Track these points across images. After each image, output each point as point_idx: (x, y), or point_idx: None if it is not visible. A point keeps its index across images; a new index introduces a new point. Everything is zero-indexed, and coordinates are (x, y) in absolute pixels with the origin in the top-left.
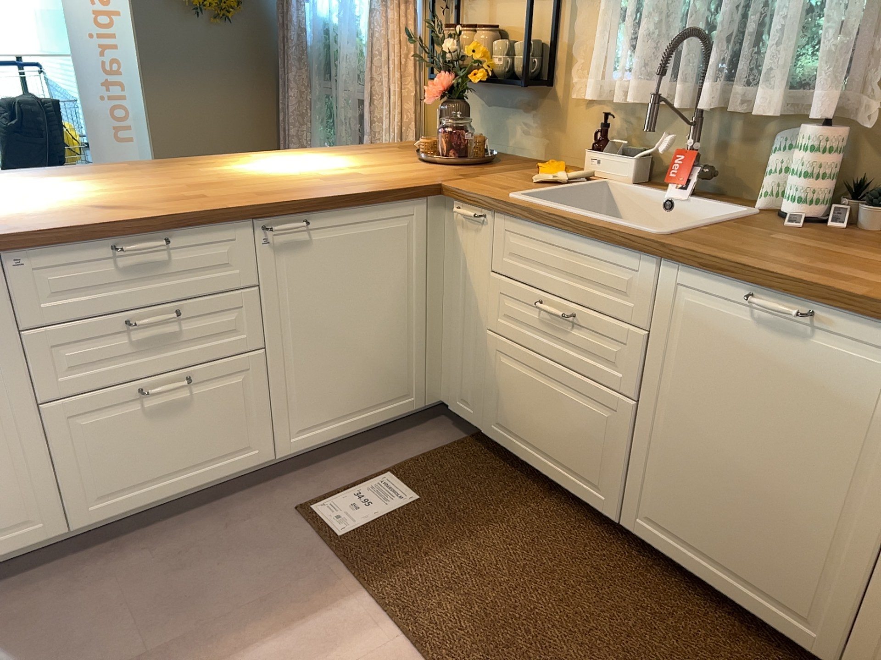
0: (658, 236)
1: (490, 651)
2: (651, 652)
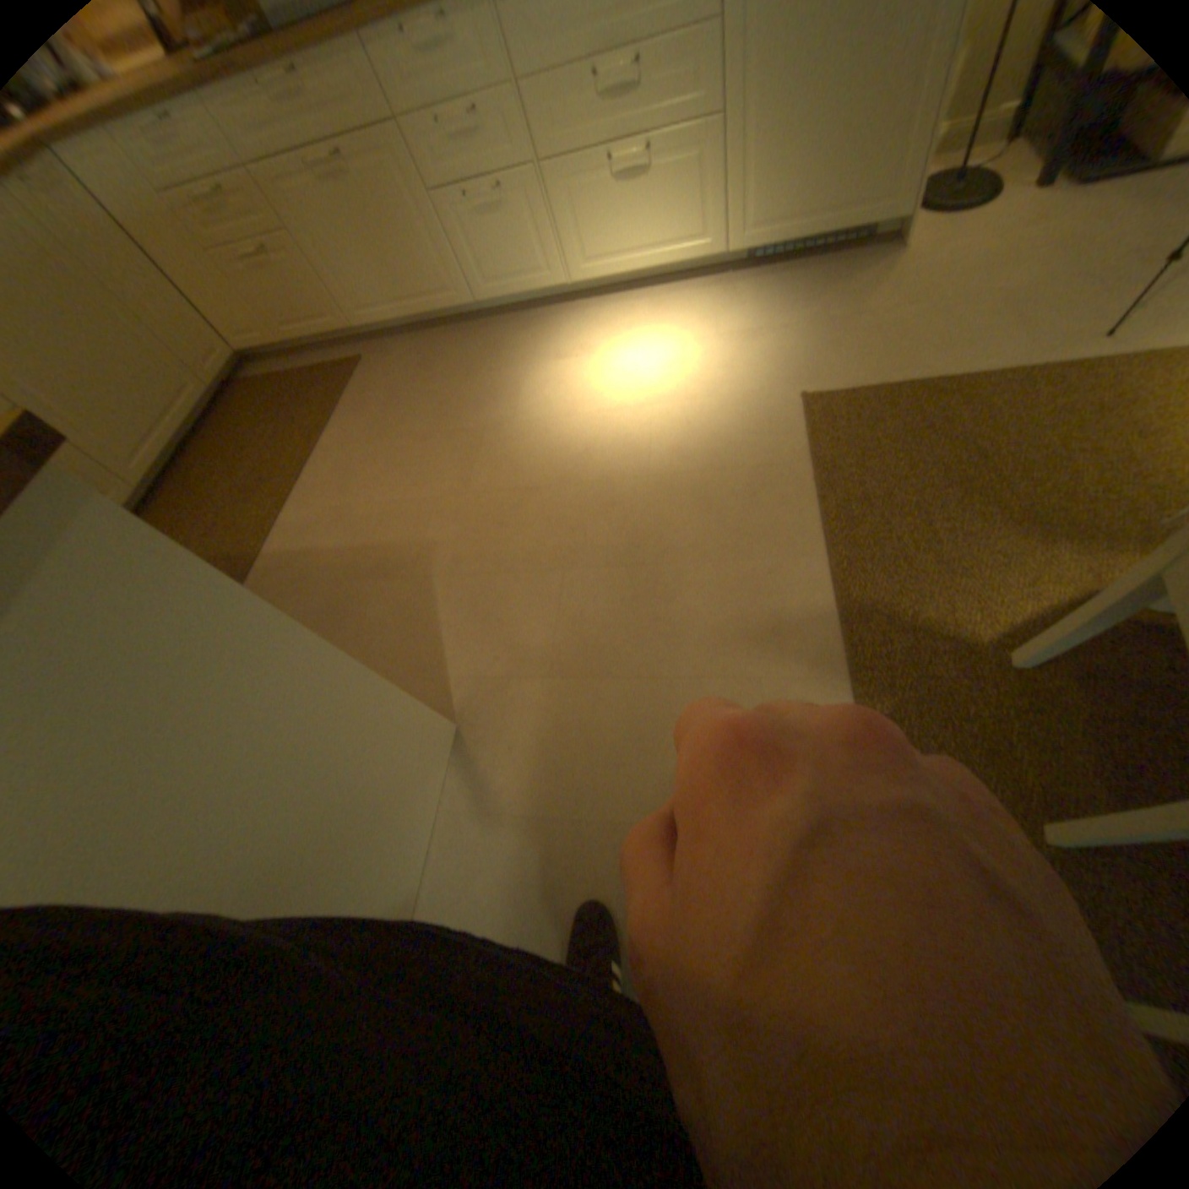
0: None
1: (267, 482)
2: (230, 447)
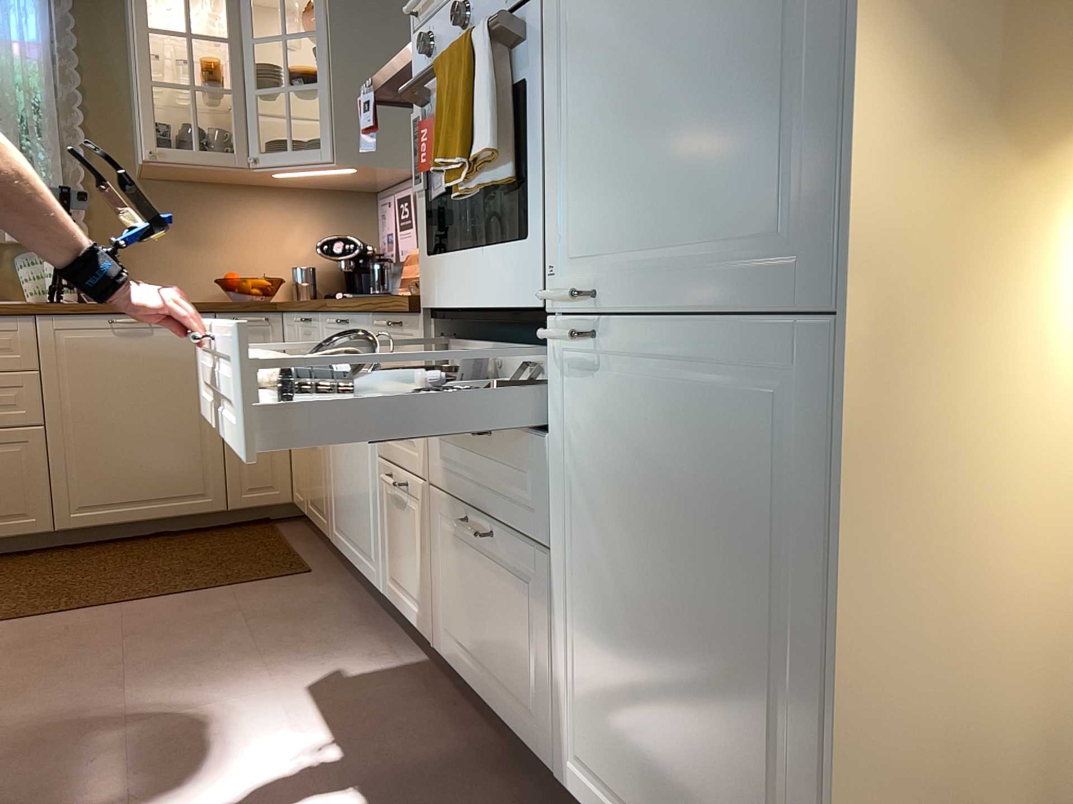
0: (25, 304)
1: (66, 598)
2: (144, 559)
